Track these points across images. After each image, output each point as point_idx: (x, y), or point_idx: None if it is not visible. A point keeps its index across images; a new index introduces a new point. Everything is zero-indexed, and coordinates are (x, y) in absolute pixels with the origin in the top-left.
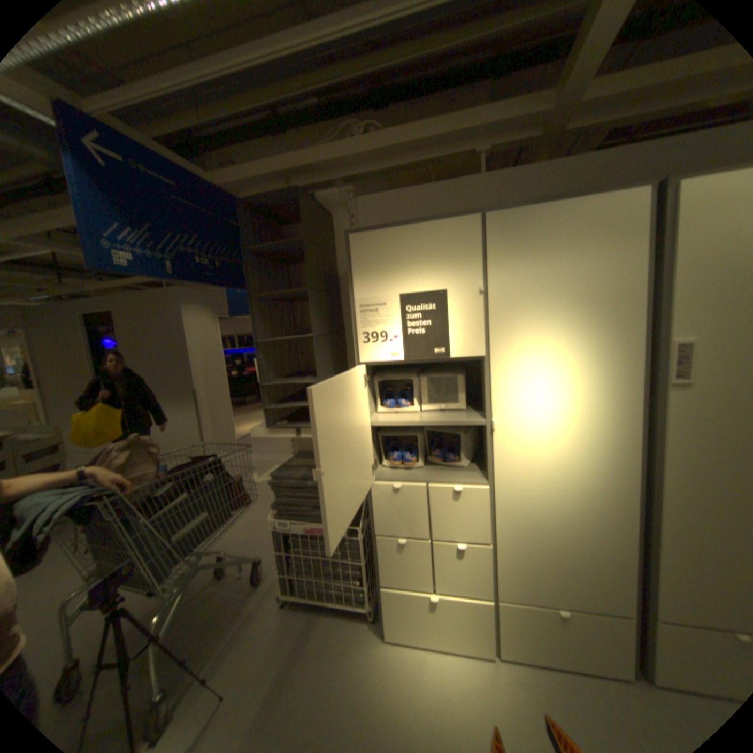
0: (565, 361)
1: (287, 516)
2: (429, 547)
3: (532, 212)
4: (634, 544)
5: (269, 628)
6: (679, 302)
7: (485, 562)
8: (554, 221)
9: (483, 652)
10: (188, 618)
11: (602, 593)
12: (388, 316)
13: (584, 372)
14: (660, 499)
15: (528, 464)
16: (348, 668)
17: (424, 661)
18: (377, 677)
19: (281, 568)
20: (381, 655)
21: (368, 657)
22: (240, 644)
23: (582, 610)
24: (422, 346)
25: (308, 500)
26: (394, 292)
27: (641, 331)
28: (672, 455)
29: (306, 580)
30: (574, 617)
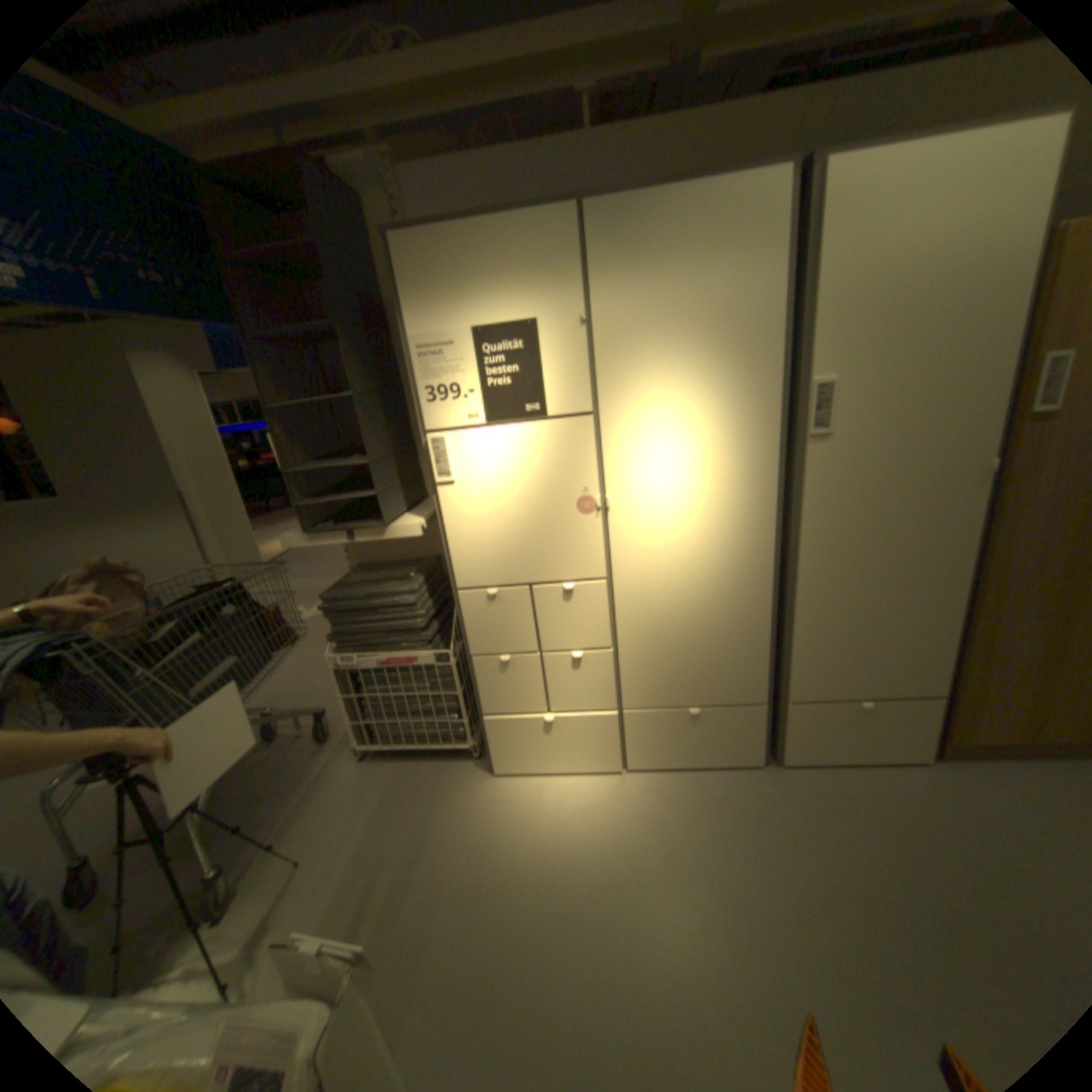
0: (690, 413)
1: (353, 648)
2: (539, 660)
3: (645, 200)
4: (766, 625)
5: (348, 784)
6: (820, 329)
7: (605, 667)
8: (673, 215)
9: (608, 765)
10: (235, 790)
11: (733, 682)
12: (458, 360)
13: (713, 426)
14: (794, 572)
15: (650, 547)
16: (453, 807)
17: (542, 785)
18: (488, 810)
19: (354, 713)
20: (492, 788)
21: (476, 793)
22: (313, 806)
23: (712, 703)
24: (509, 402)
25: (378, 624)
26: (463, 325)
27: (777, 370)
28: (807, 521)
29: (388, 722)
30: (703, 713)
